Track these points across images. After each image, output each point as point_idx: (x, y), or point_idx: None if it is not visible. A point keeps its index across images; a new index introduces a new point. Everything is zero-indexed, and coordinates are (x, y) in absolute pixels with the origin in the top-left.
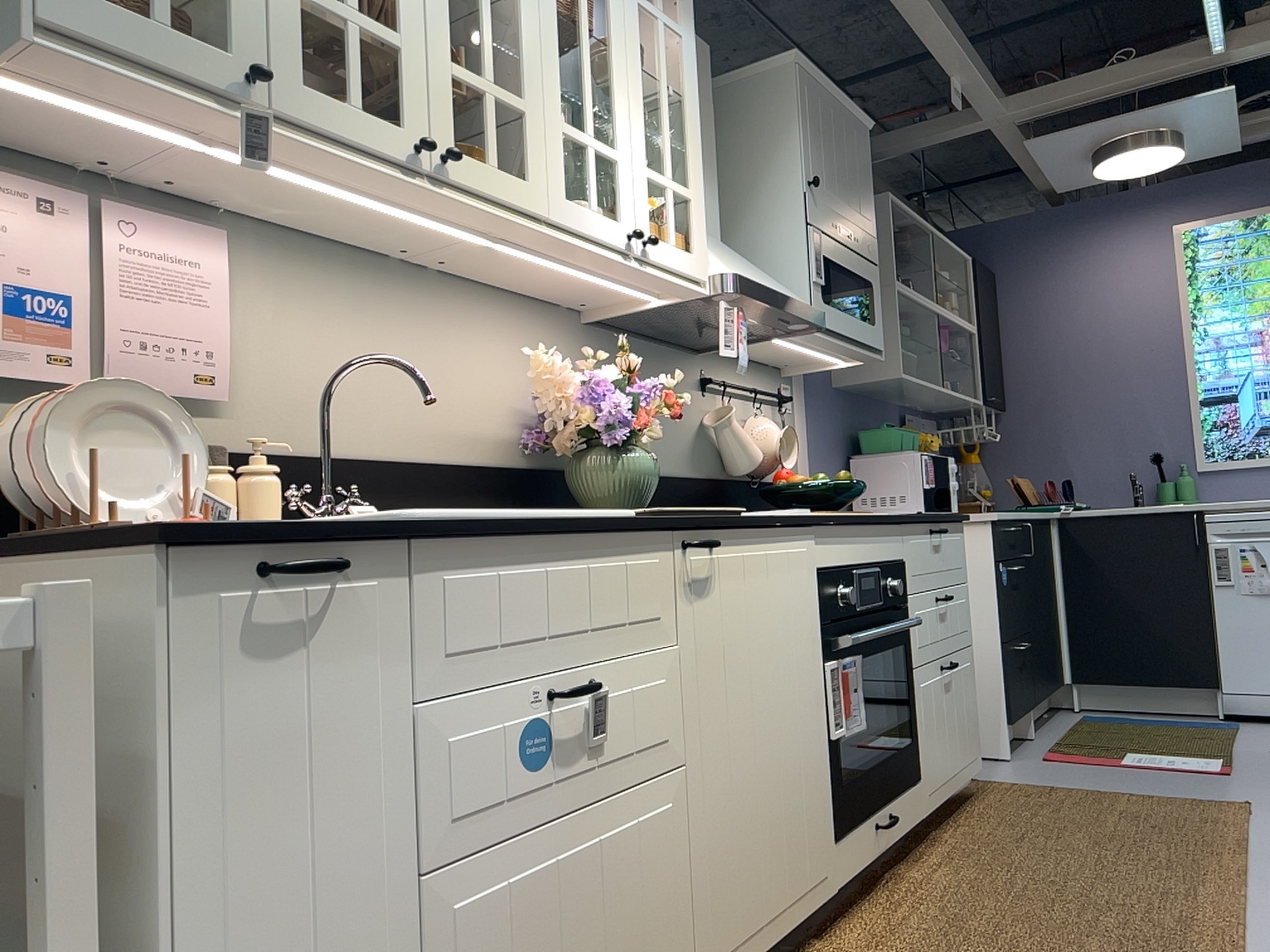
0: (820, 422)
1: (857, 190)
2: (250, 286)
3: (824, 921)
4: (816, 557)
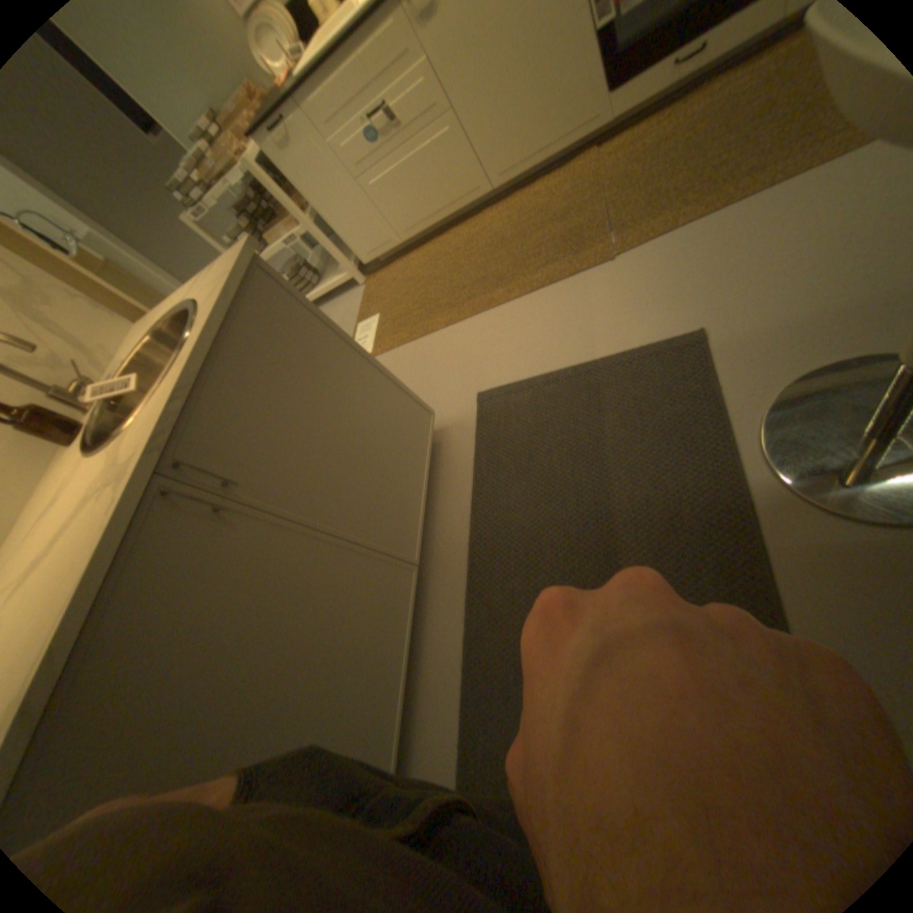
0: None
1: None
2: None
3: (627, 125)
4: None
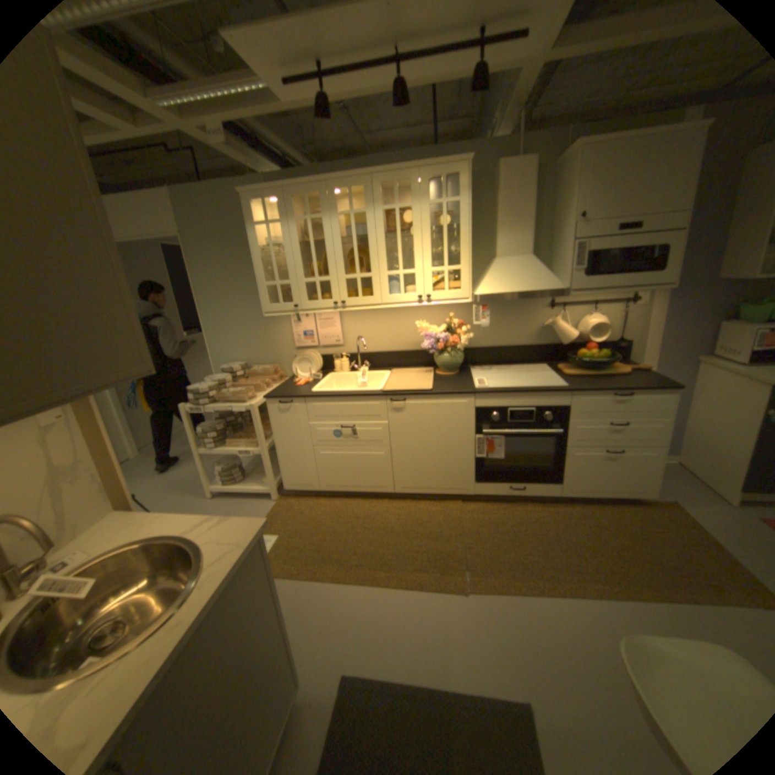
0: (686, 303)
1: (658, 190)
2: (348, 319)
3: (479, 500)
4: (476, 404)
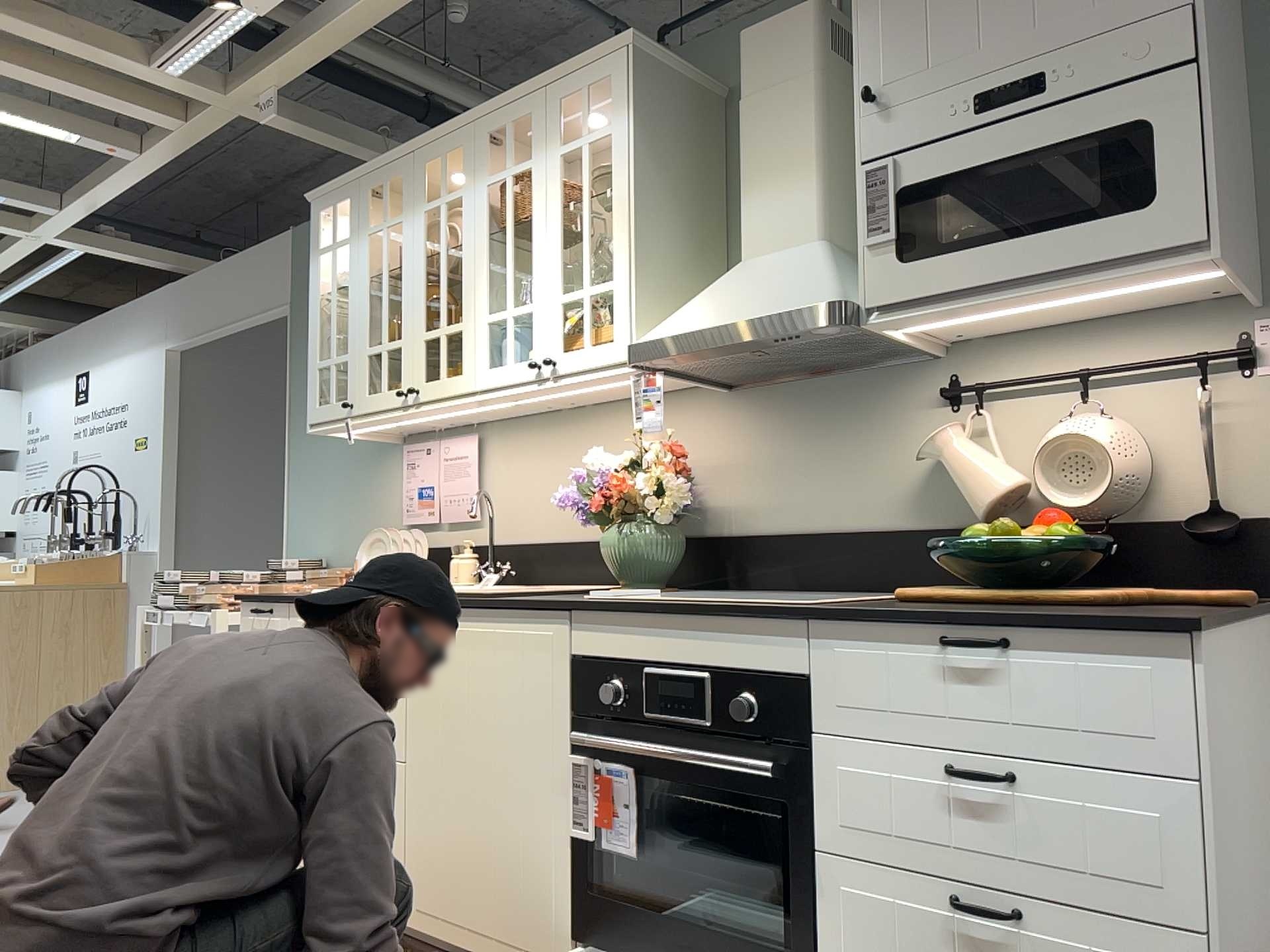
0: None
1: None
2: (493, 456)
3: None
4: (571, 644)
